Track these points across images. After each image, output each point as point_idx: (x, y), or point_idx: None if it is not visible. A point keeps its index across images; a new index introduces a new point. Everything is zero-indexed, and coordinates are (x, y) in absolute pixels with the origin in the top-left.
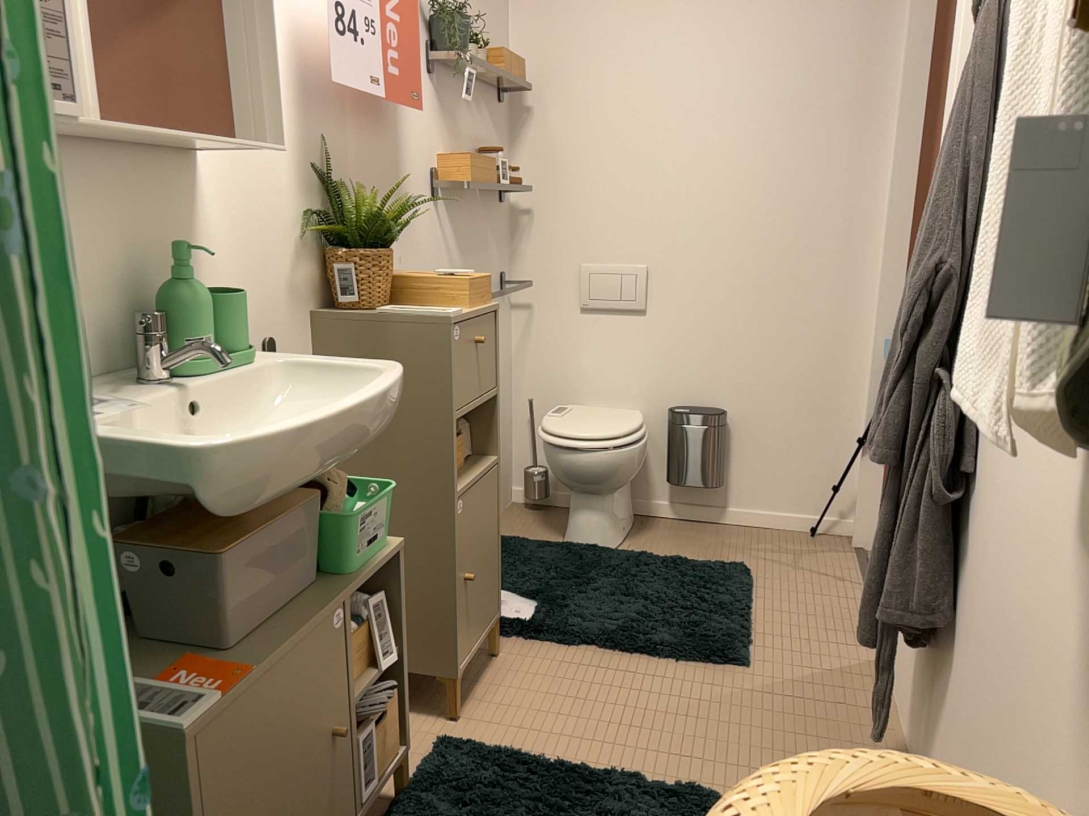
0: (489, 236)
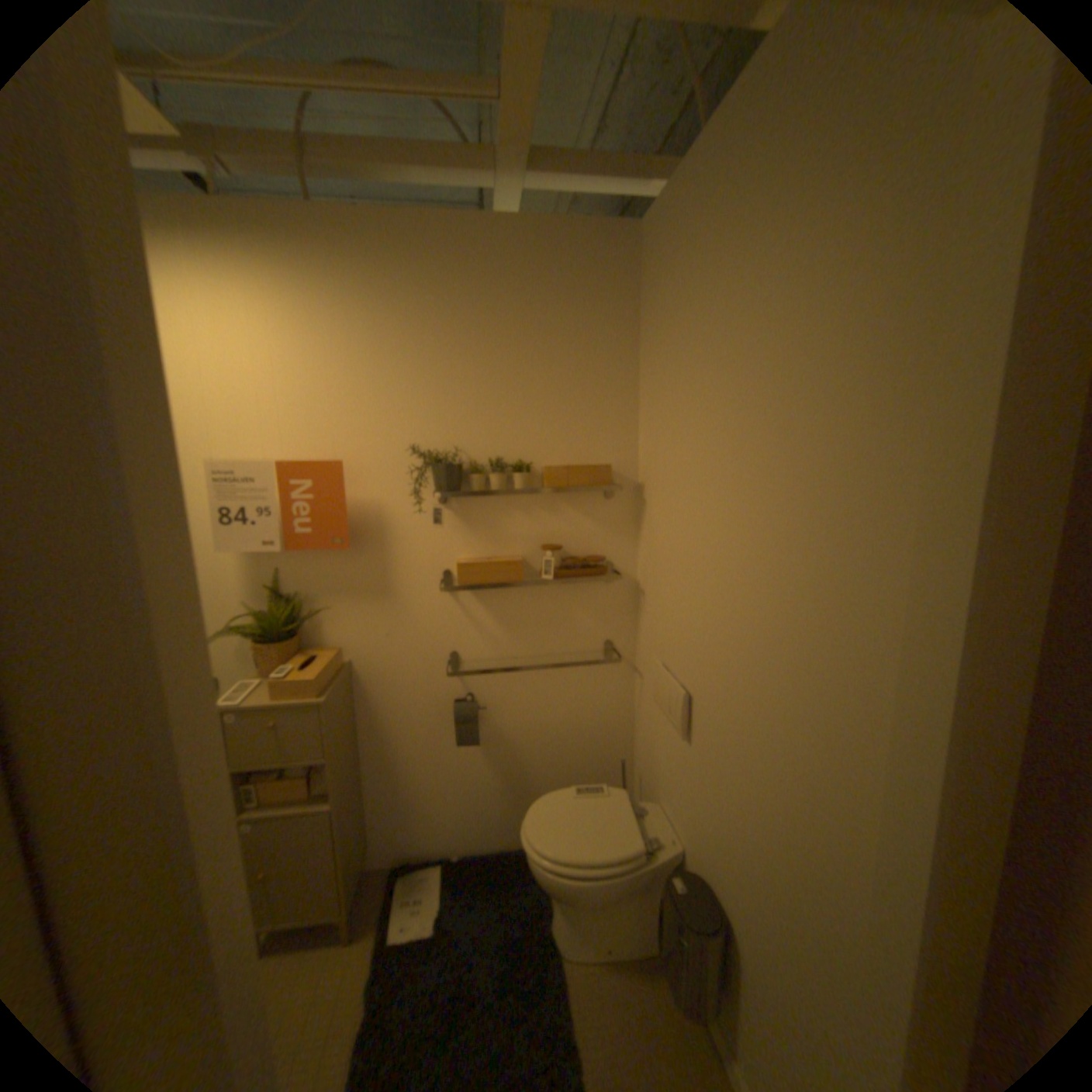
0: (566, 606)
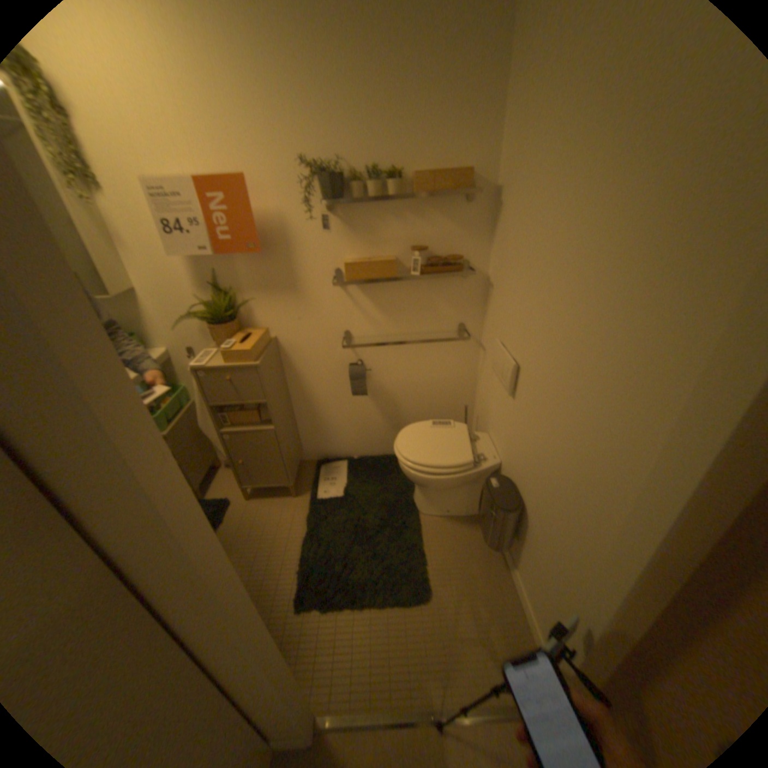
0: (430, 296)
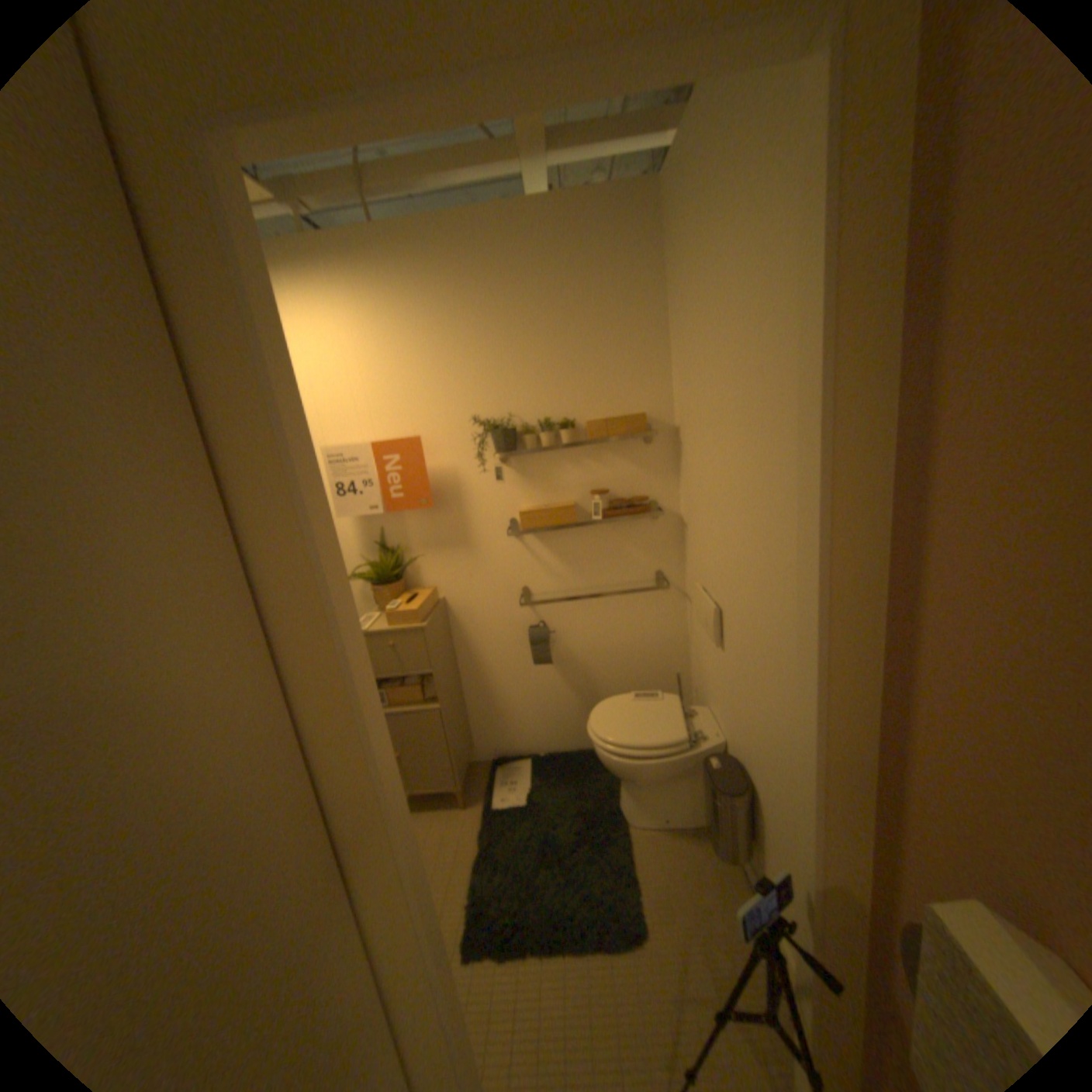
0: (618, 543)
